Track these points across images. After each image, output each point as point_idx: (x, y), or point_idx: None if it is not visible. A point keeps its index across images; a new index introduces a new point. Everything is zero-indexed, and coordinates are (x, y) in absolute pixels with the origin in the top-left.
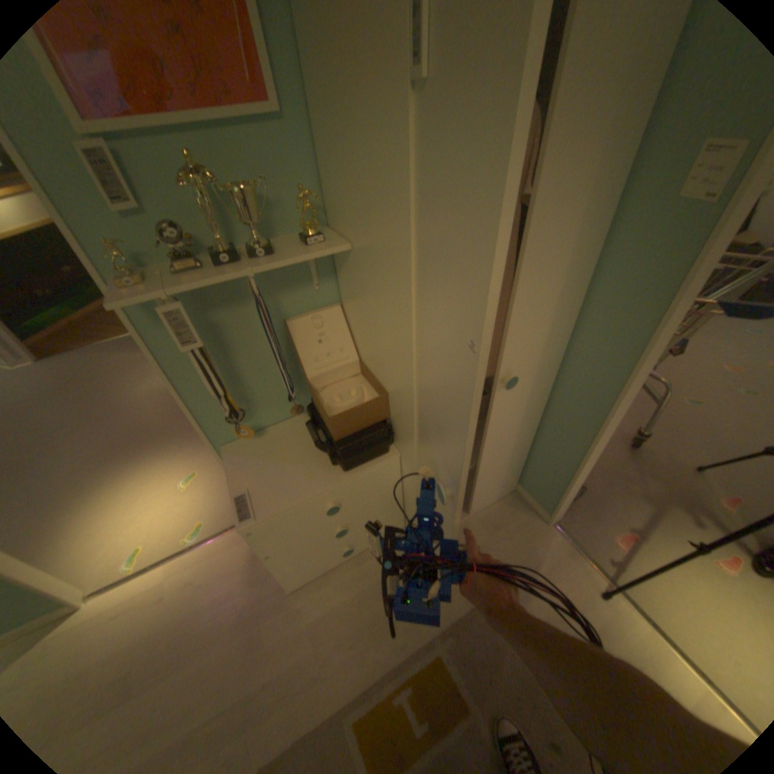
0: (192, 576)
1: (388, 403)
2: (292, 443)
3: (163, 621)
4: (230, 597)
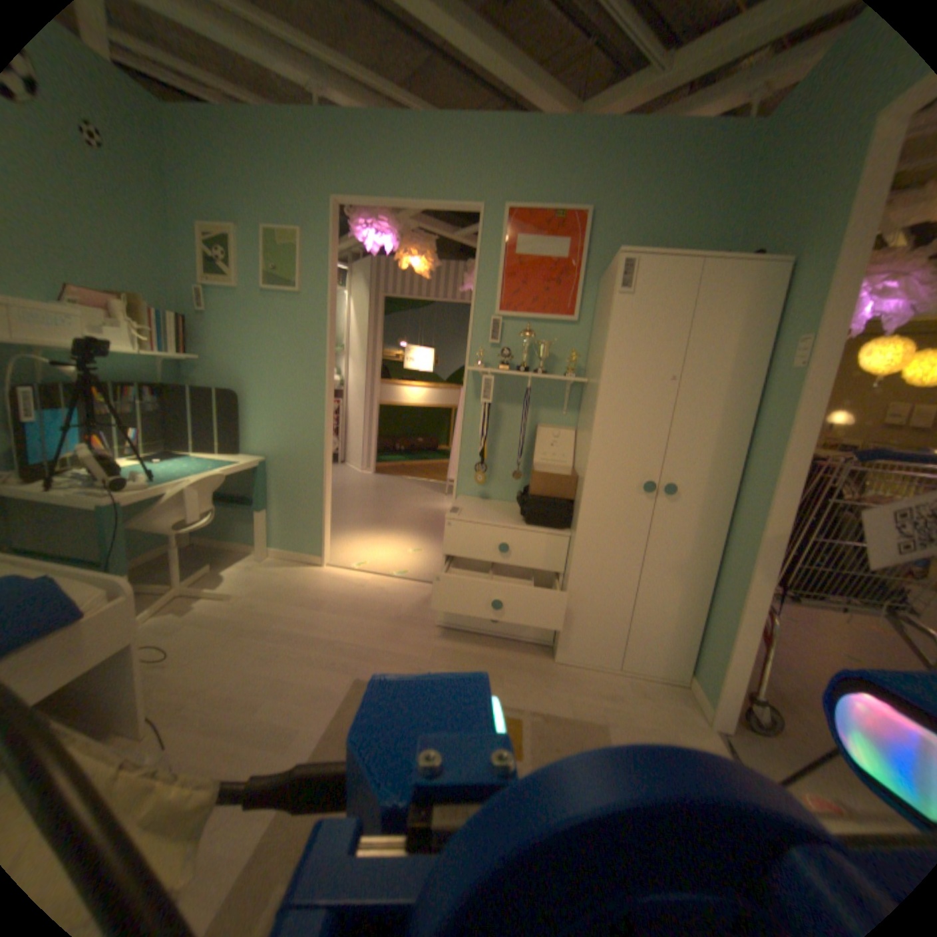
0: (385, 588)
1: (575, 487)
2: (501, 508)
3: (356, 595)
4: (399, 608)
